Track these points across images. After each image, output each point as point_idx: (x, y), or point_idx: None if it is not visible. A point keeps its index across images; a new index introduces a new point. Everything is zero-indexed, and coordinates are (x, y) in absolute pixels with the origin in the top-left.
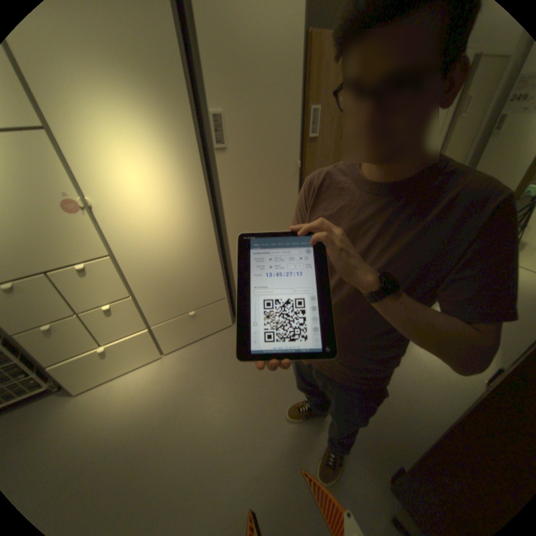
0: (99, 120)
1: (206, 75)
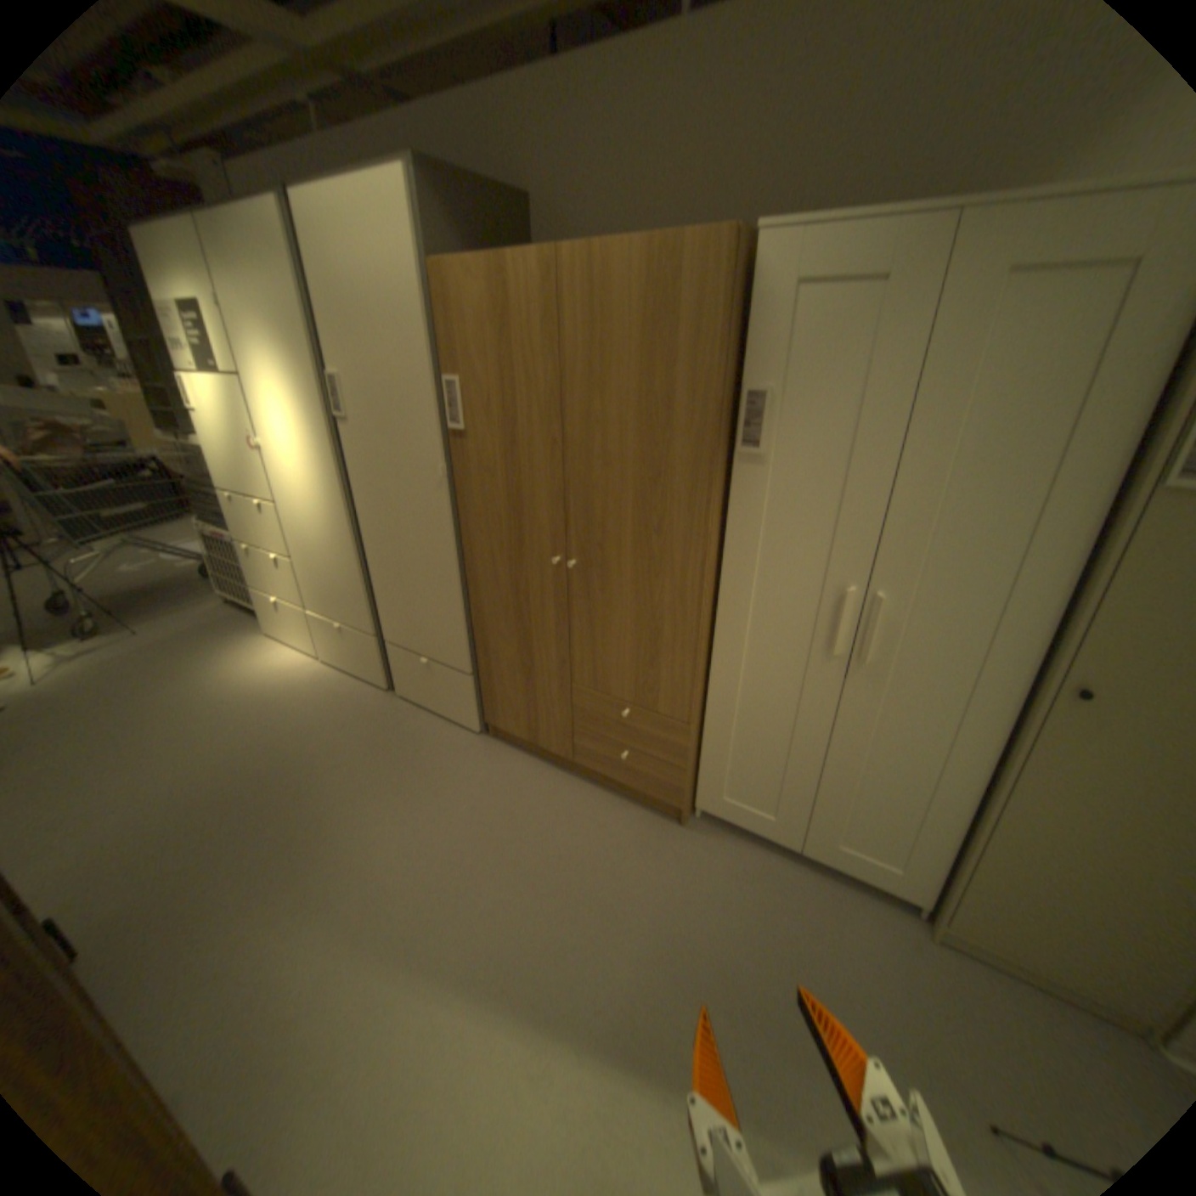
0: (262, 374)
1: (321, 333)
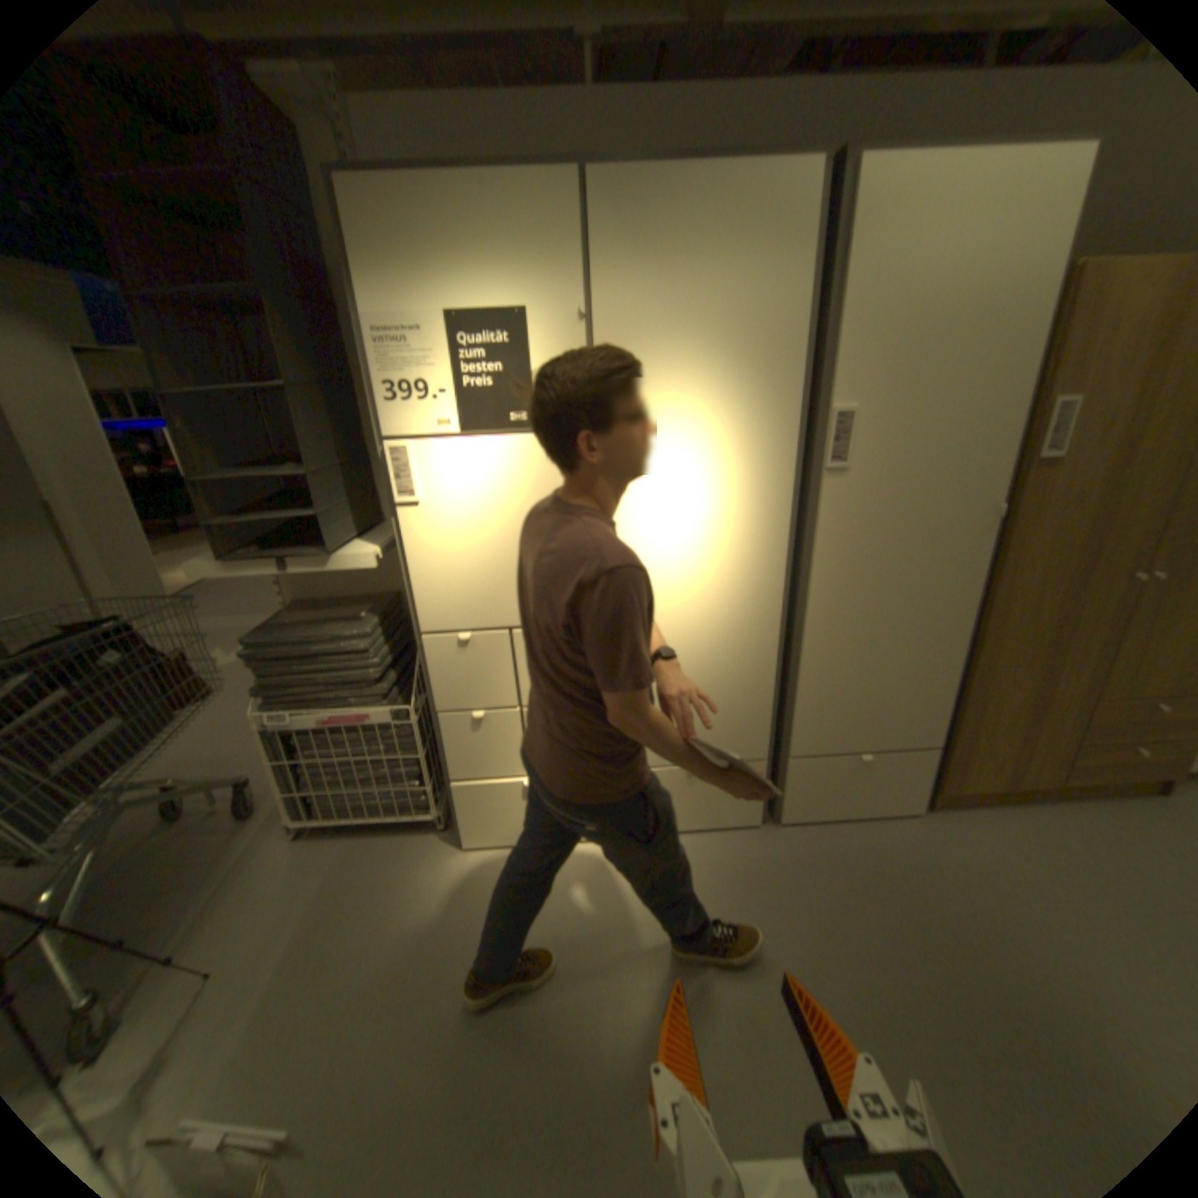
0: (660, 419)
1: (844, 351)
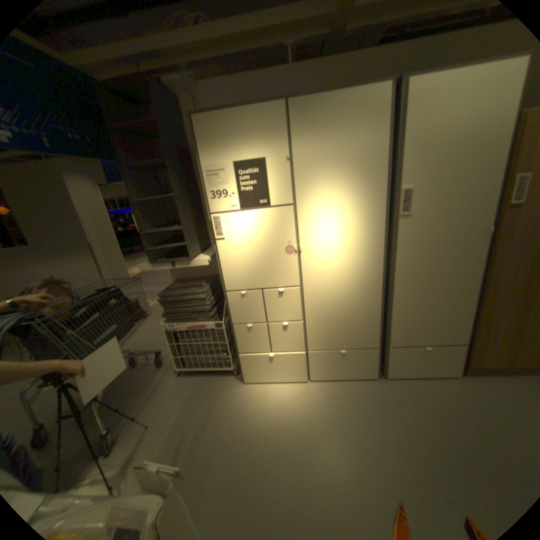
0: (323, 198)
1: (405, 162)
